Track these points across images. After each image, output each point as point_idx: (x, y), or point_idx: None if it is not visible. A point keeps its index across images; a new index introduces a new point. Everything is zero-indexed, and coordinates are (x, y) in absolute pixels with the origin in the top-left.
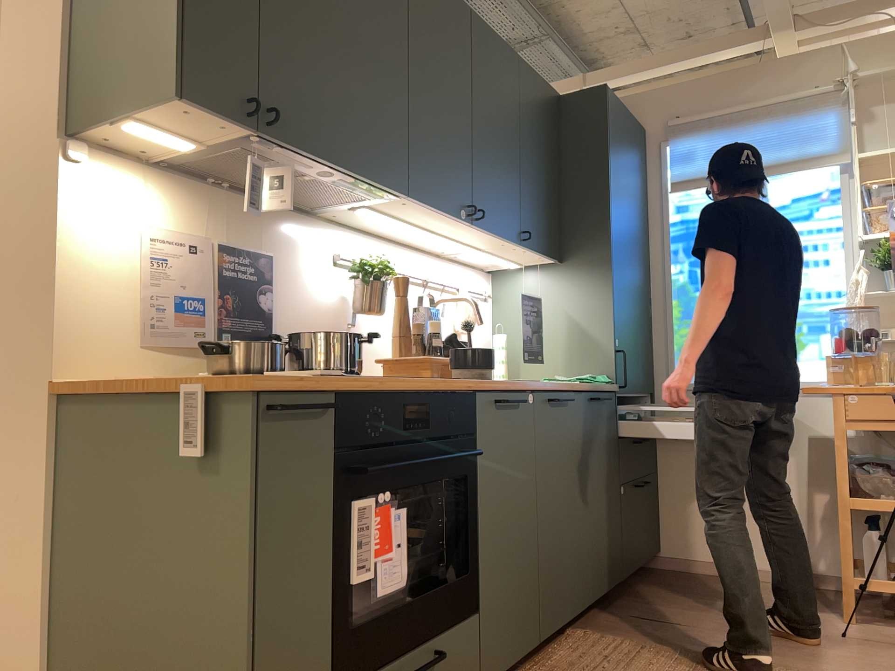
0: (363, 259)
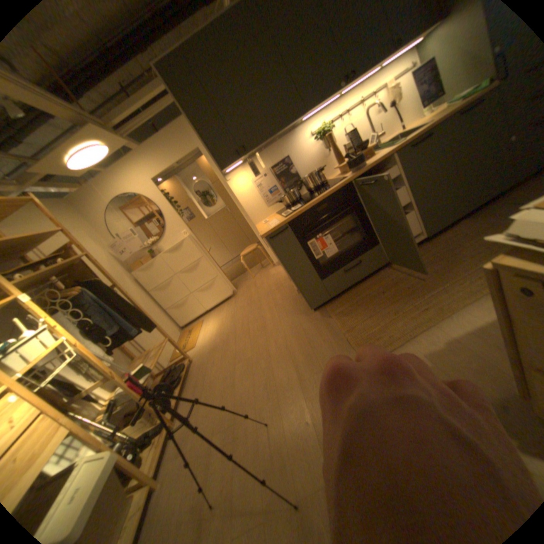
0: (318, 129)
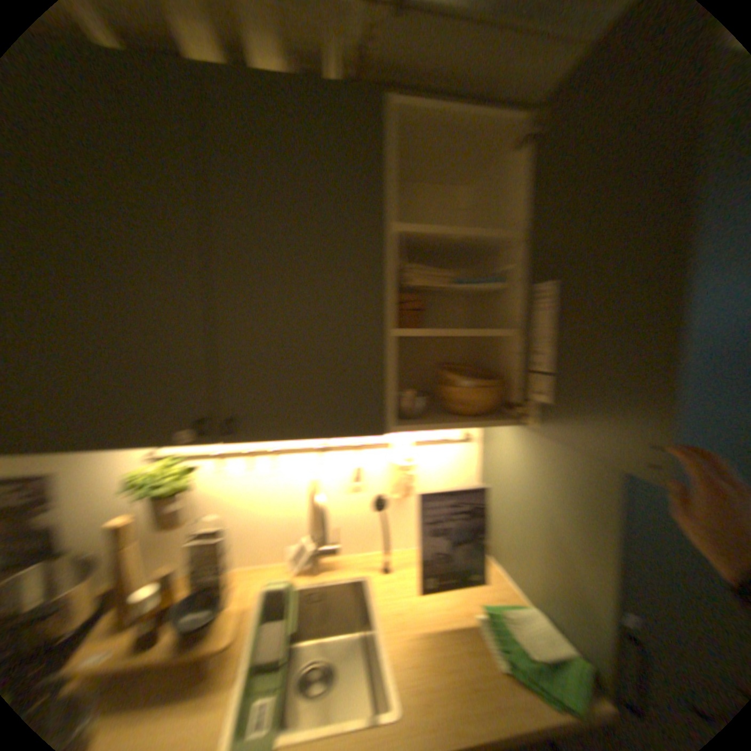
0: (150, 469)
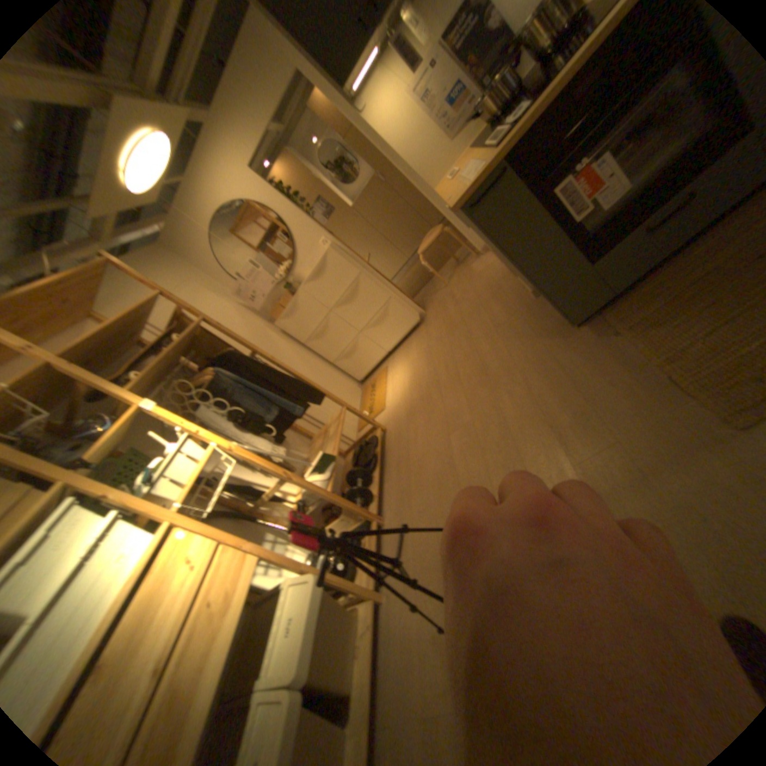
0: None
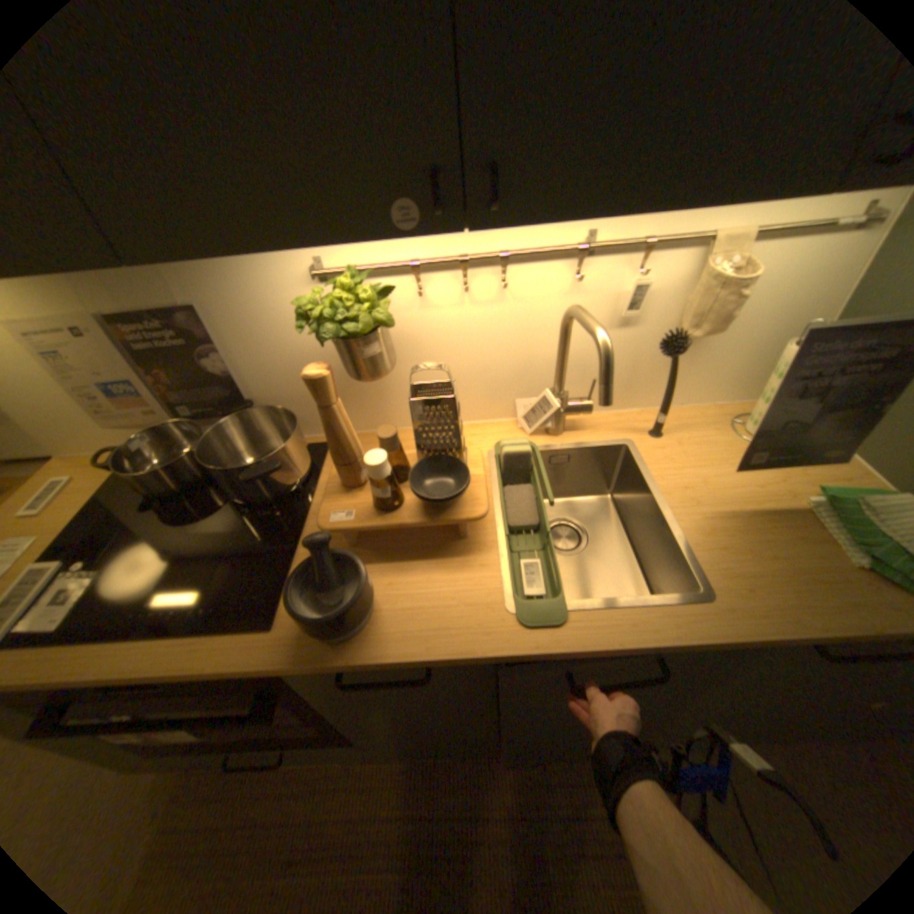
0: (329, 289)
